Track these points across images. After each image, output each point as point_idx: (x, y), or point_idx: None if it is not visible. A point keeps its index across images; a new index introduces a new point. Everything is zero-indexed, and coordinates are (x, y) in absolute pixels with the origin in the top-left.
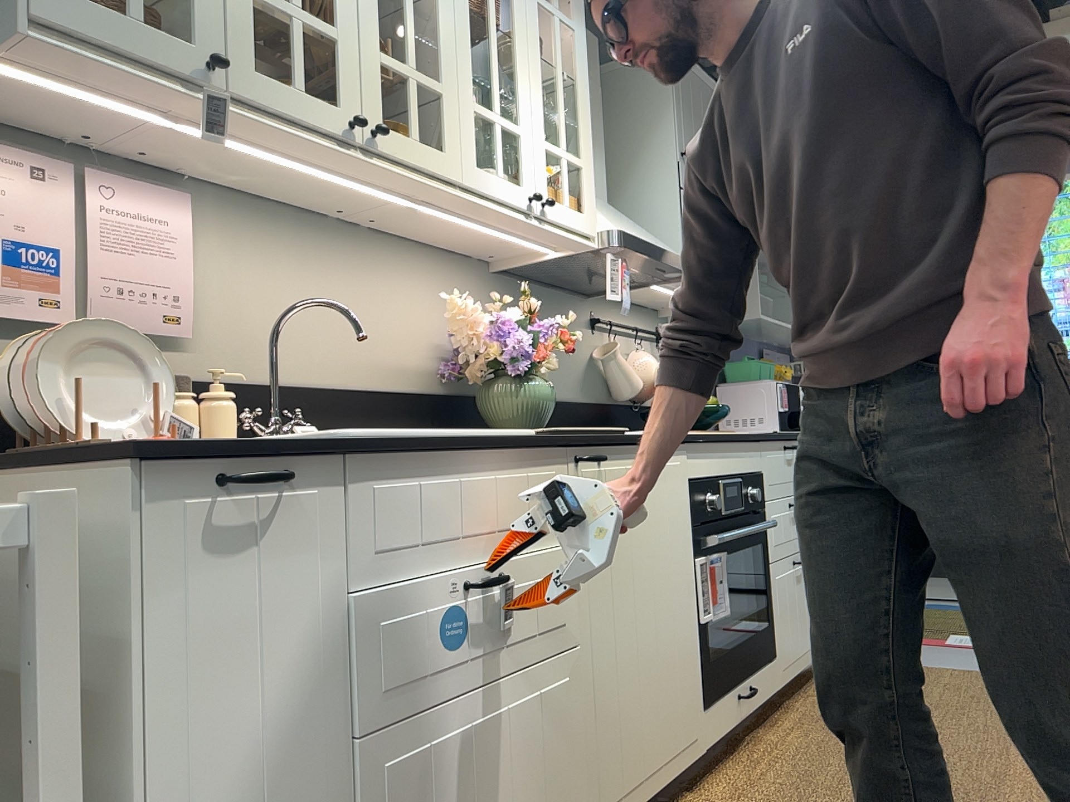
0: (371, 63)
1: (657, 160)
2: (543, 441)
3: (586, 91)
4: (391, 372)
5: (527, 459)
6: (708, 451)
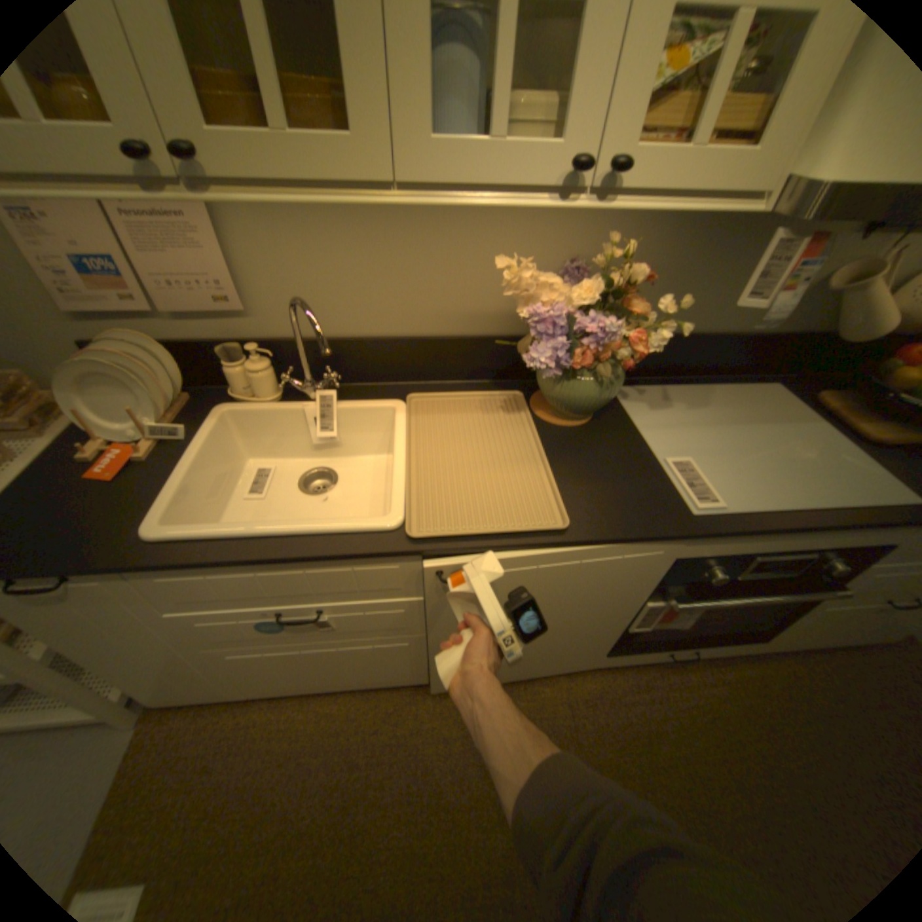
0: None
1: None
2: (368, 556)
3: None
4: (462, 318)
5: (353, 561)
6: (747, 537)
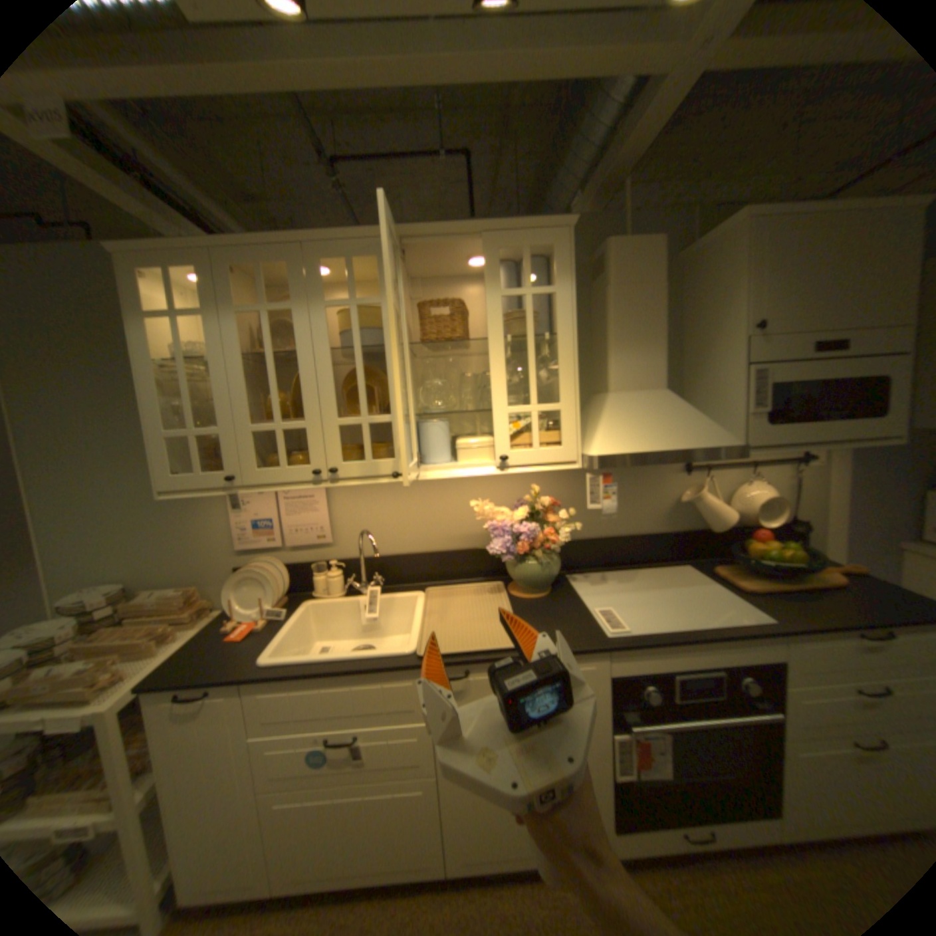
0: (332, 429)
1: (731, 333)
2: (393, 670)
3: (569, 340)
4: (460, 538)
5: (384, 678)
6: (654, 654)
